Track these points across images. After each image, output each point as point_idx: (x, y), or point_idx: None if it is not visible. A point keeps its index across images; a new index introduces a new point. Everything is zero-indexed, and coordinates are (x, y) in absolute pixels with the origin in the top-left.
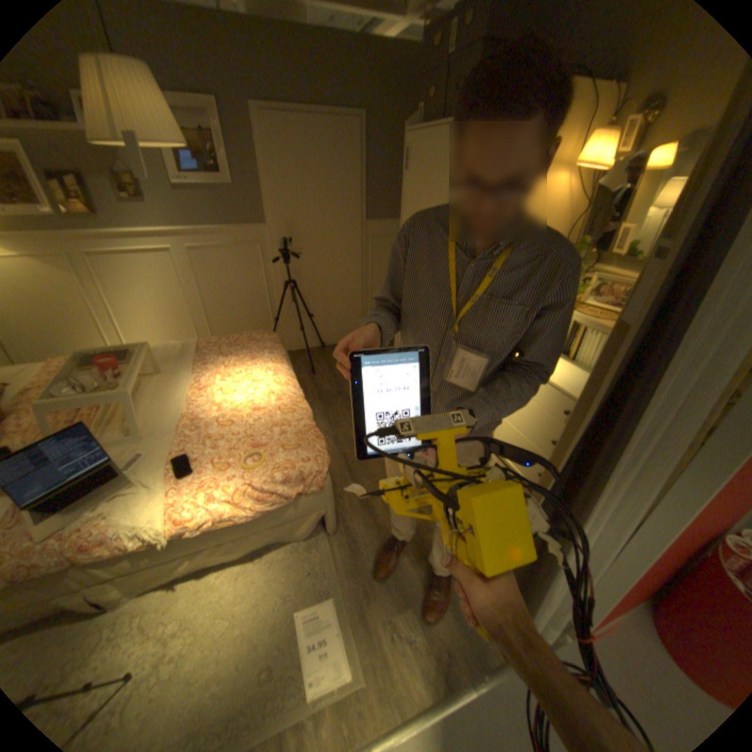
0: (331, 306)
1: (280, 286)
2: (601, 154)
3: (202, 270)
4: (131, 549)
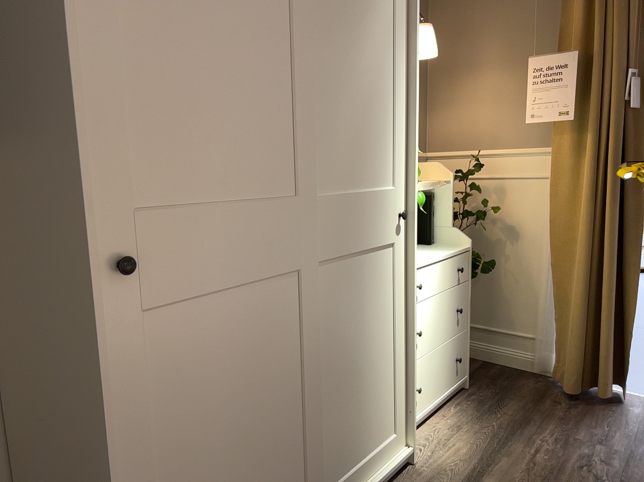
0: None
1: None
2: None
3: None
4: None
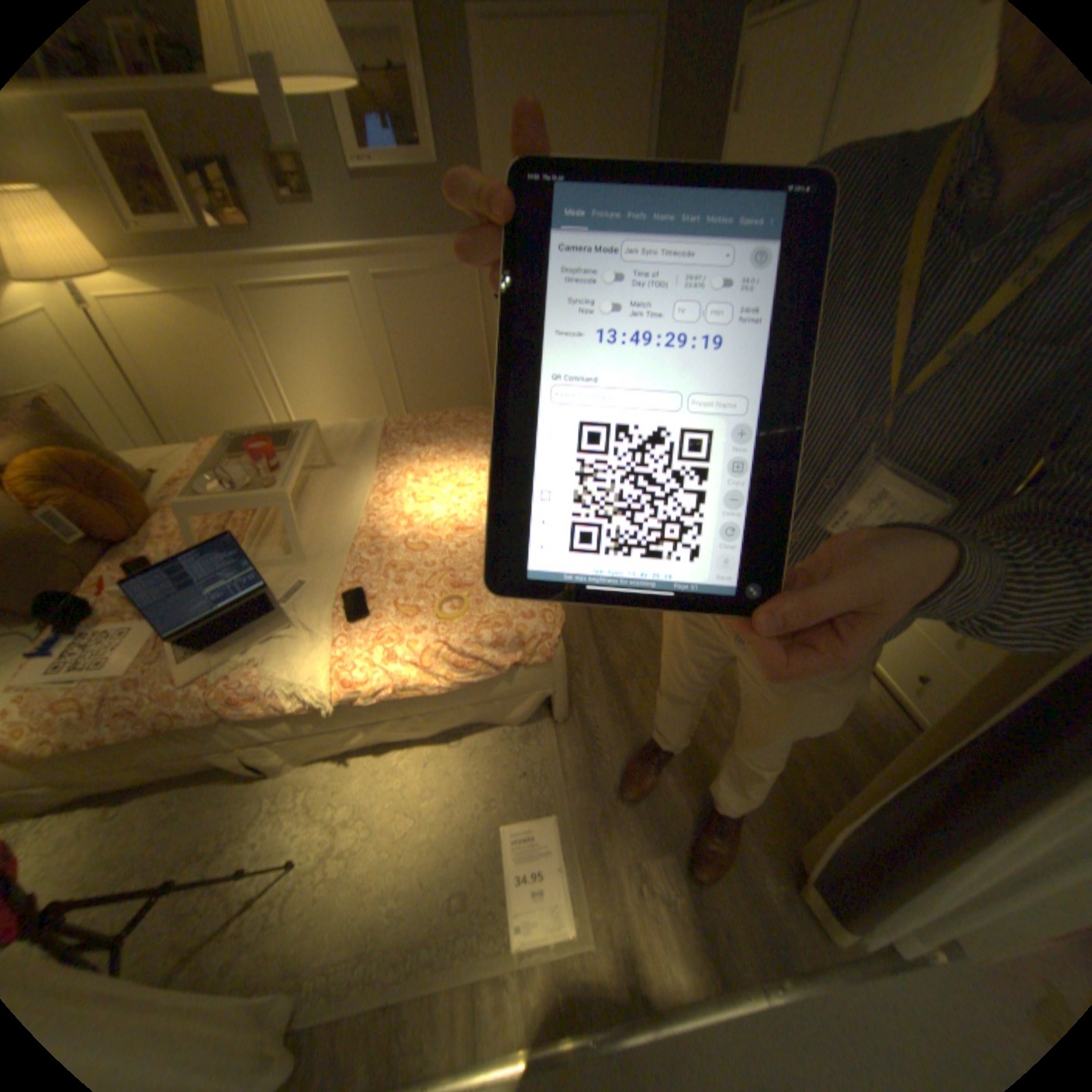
0: None
1: None
2: None
3: (393, 311)
4: (290, 710)
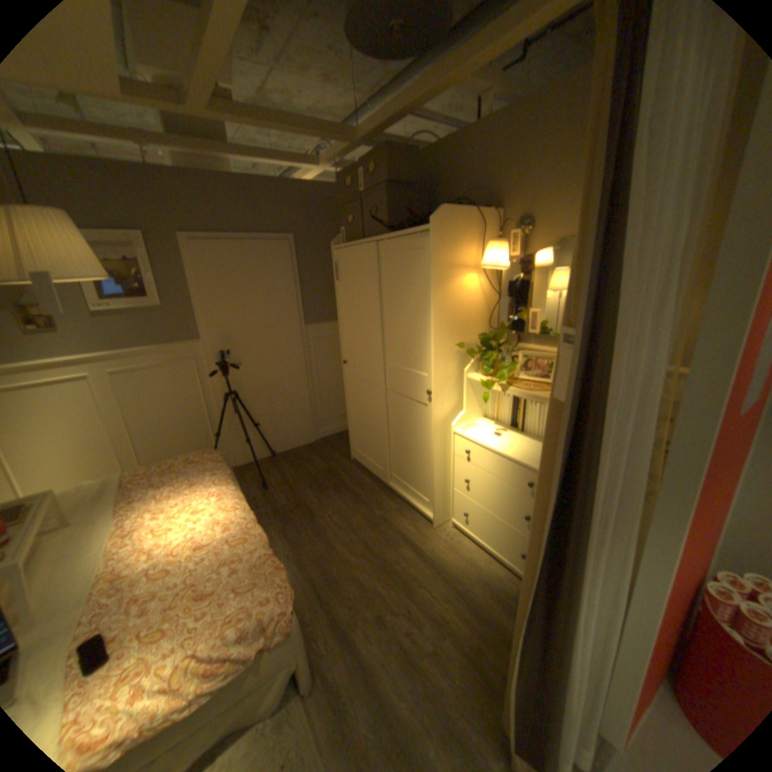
0: (279, 411)
1: (220, 399)
2: (498, 258)
3: (127, 394)
4: None
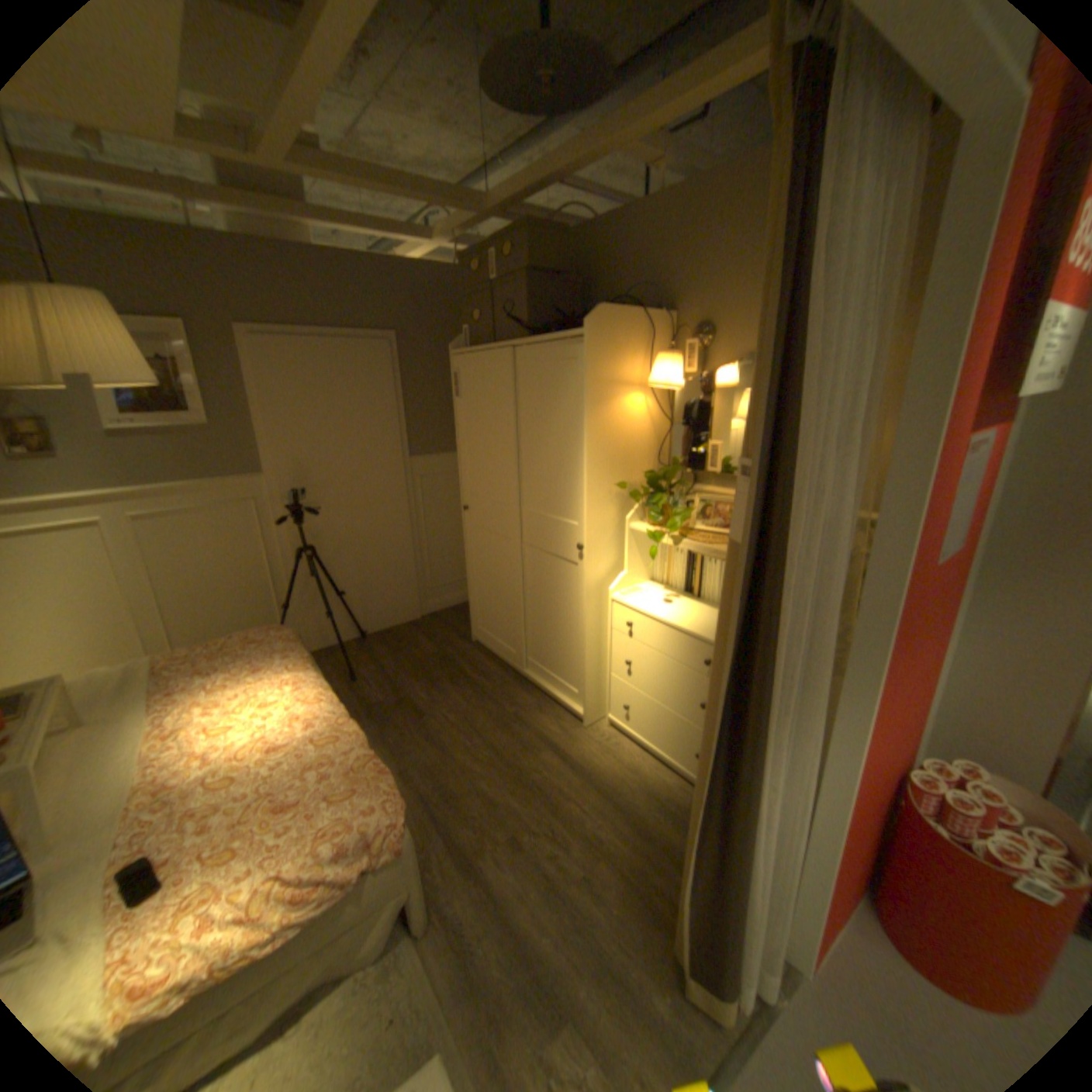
0: (371, 575)
1: (289, 557)
2: (670, 374)
3: (156, 548)
4: None
